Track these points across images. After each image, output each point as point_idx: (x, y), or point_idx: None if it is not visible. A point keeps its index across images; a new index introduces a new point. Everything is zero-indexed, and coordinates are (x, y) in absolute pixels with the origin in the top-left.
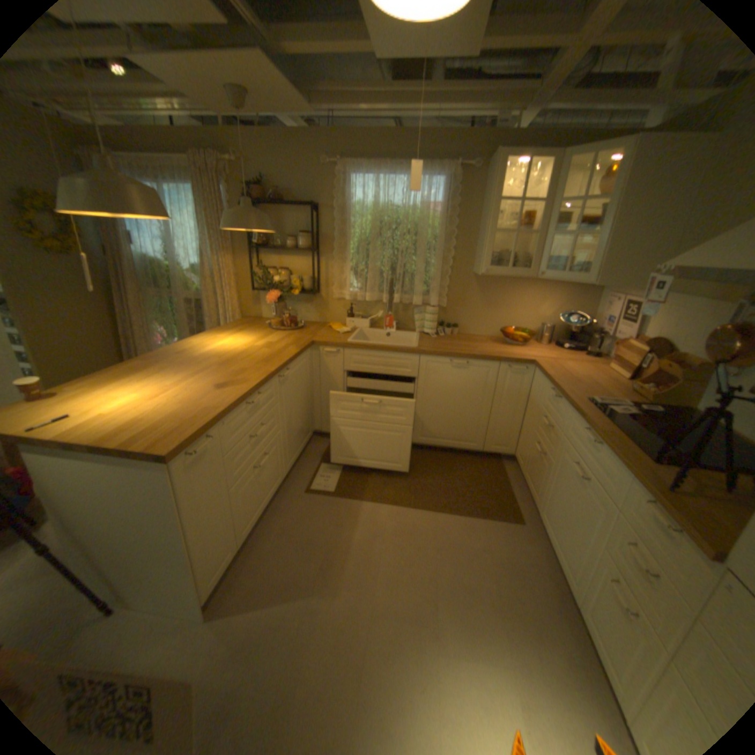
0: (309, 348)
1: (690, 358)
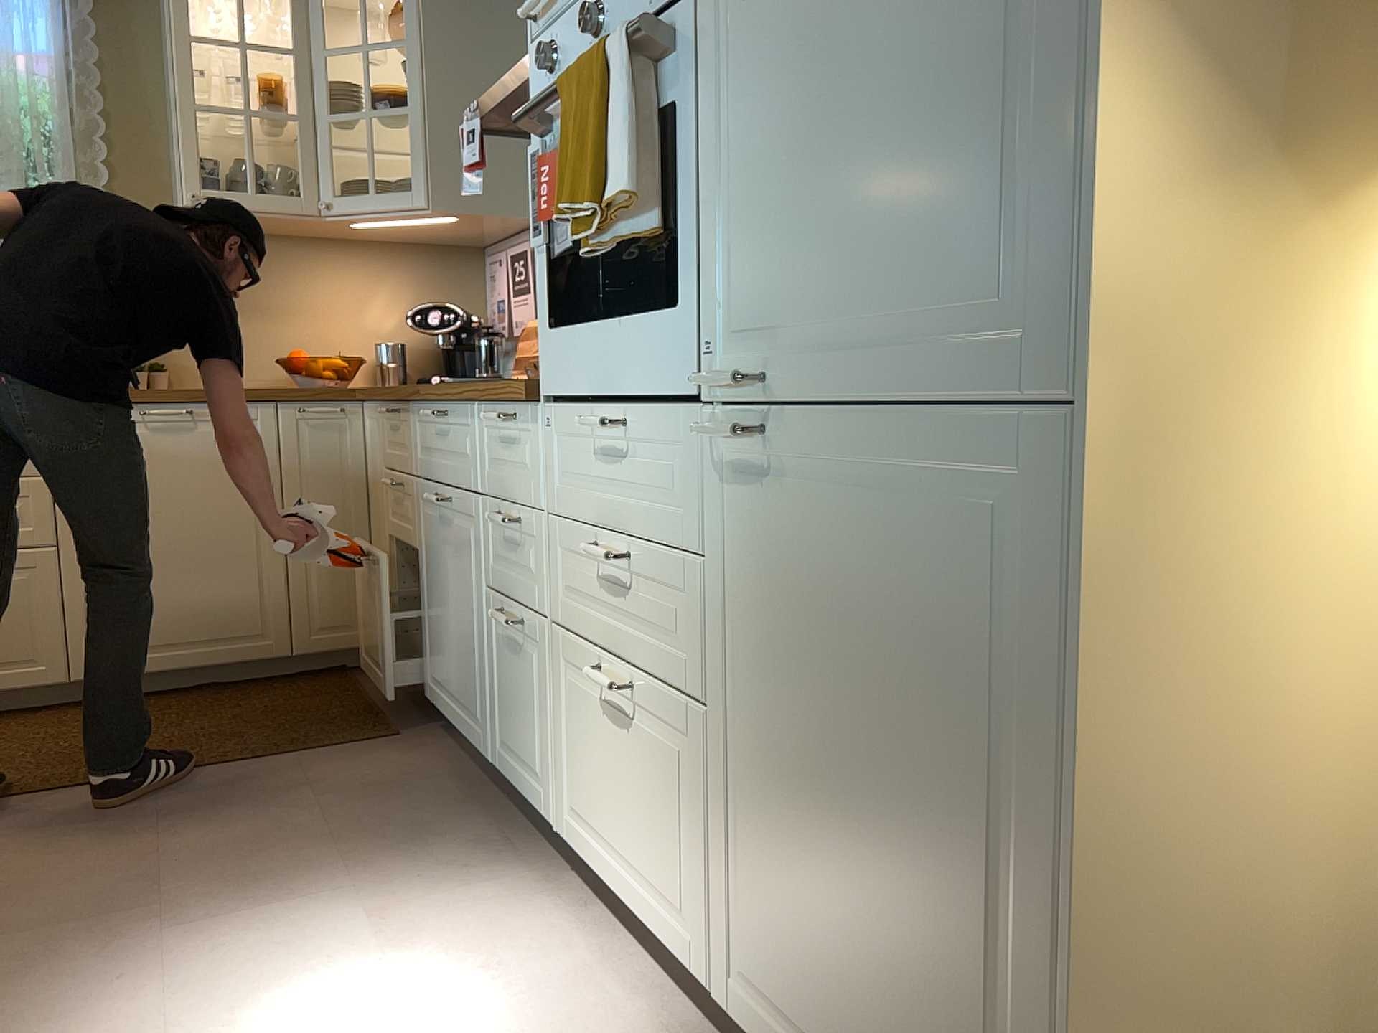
0: None
1: None
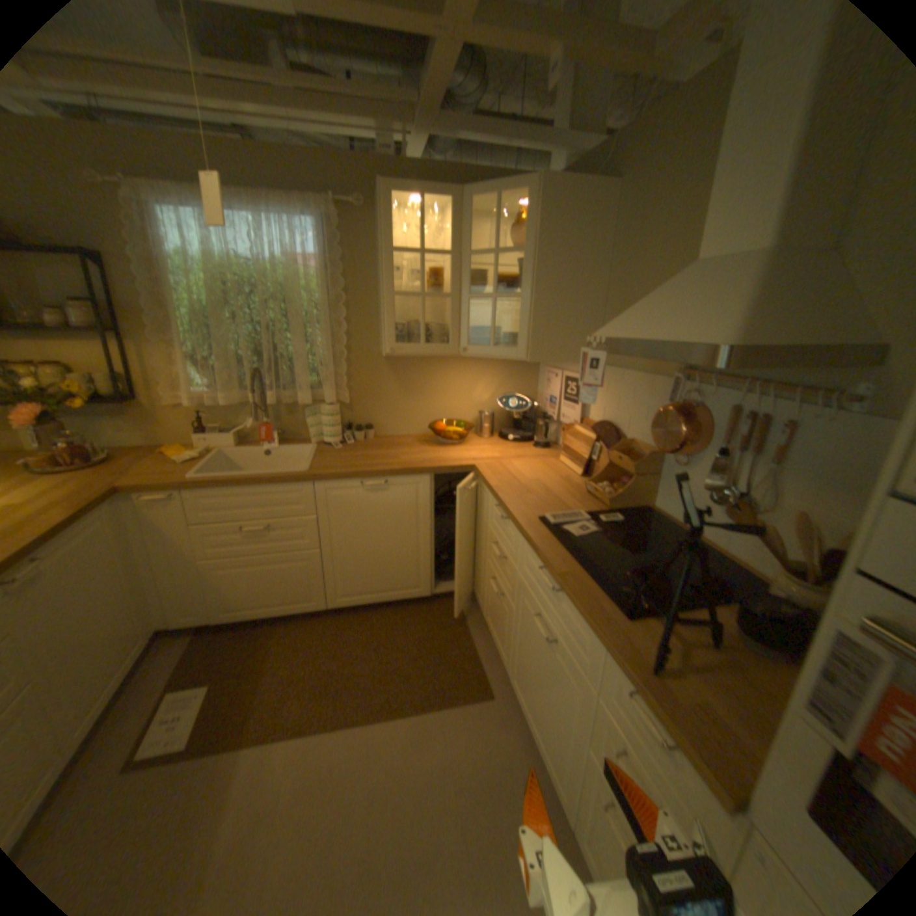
0: (104, 500)
1: (638, 444)
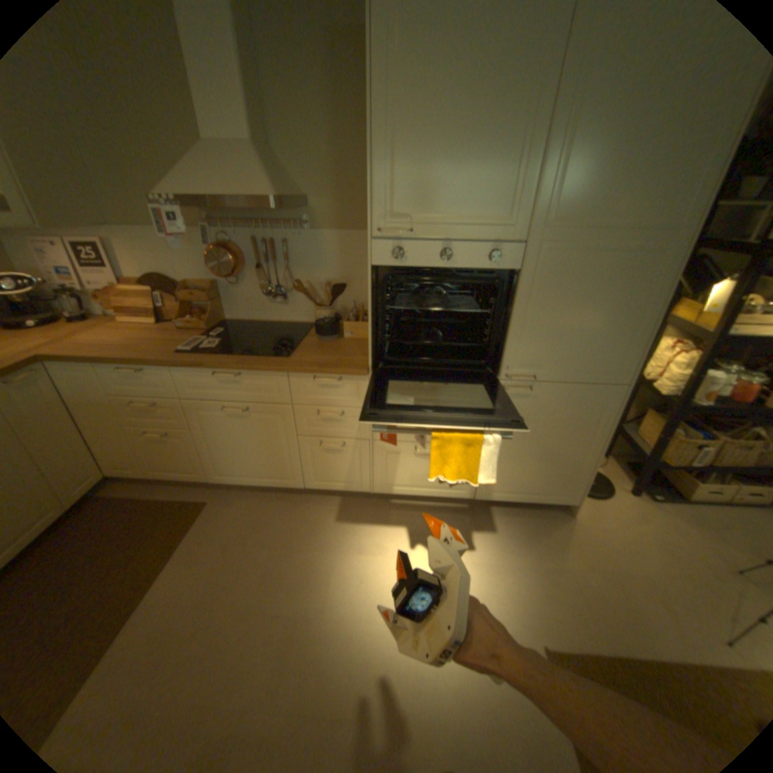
0: None
1: (191, 283)
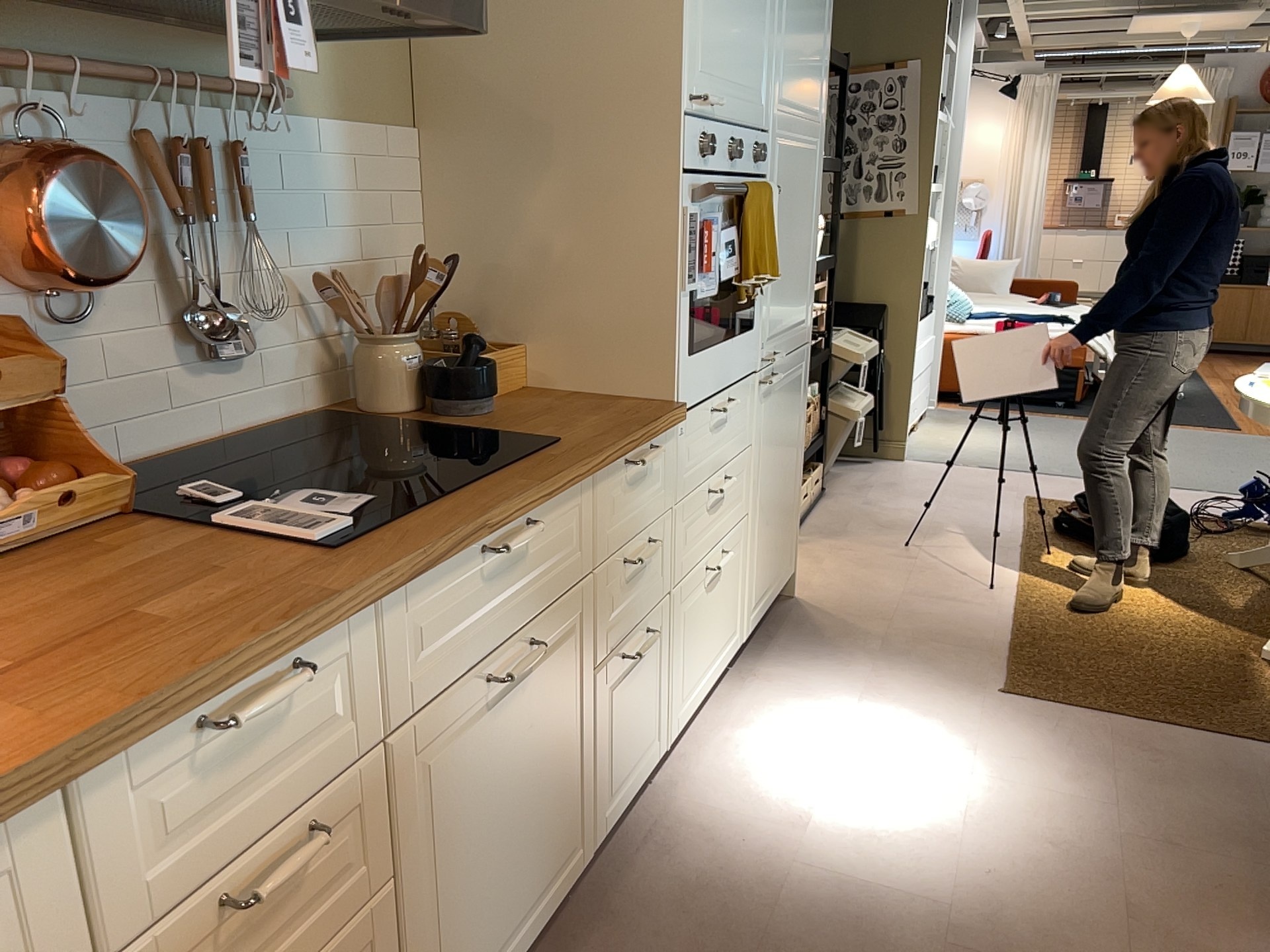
0: None
1: None
